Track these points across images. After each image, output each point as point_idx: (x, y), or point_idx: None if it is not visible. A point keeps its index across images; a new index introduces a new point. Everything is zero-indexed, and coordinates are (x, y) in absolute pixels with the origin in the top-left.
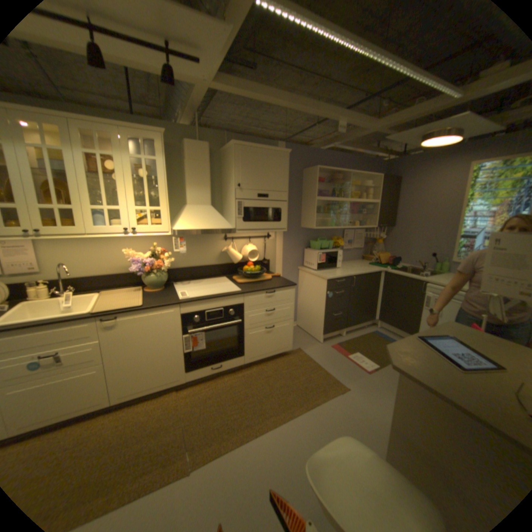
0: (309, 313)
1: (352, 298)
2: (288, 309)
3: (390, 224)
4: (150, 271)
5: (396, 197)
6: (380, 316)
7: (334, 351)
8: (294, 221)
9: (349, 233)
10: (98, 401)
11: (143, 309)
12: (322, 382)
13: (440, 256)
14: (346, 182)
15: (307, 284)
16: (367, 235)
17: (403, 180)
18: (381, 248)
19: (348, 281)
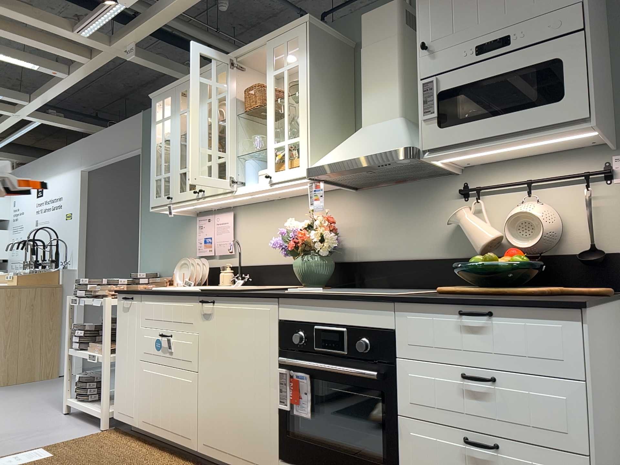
0: None
1: None
2: (561, 403)
3: None
4: (295, 250)
5: None
6: None
7: None
8: None
9: None
10: (188, 433)
11: (234, 294)
12: None
13: None
14: None
15: None
16: None
17: None
18: None
19: None
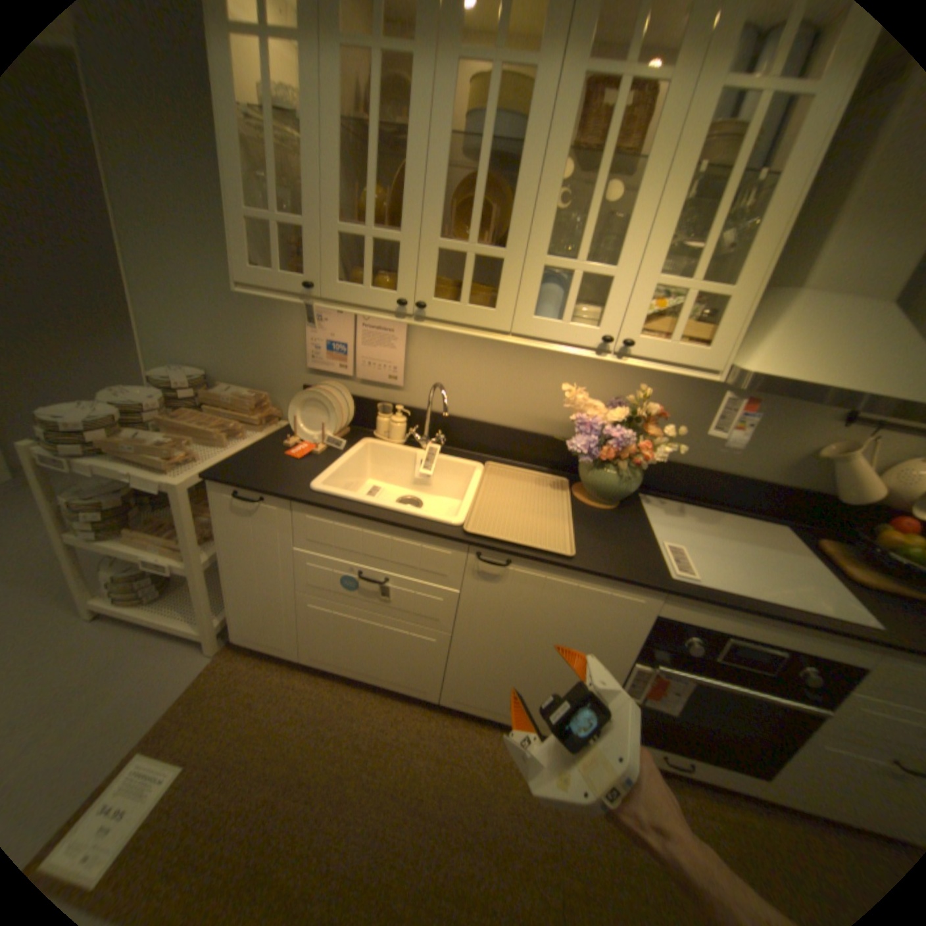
0: None
1: None
2: None
3: None
4: (610, 460)
5: None
6: None
7: None
8: None
9: None
10: (423, 687)
11: (574, 568)
12: None
13: None
14: None
15: None
16: None
17: None
18: None
19: None
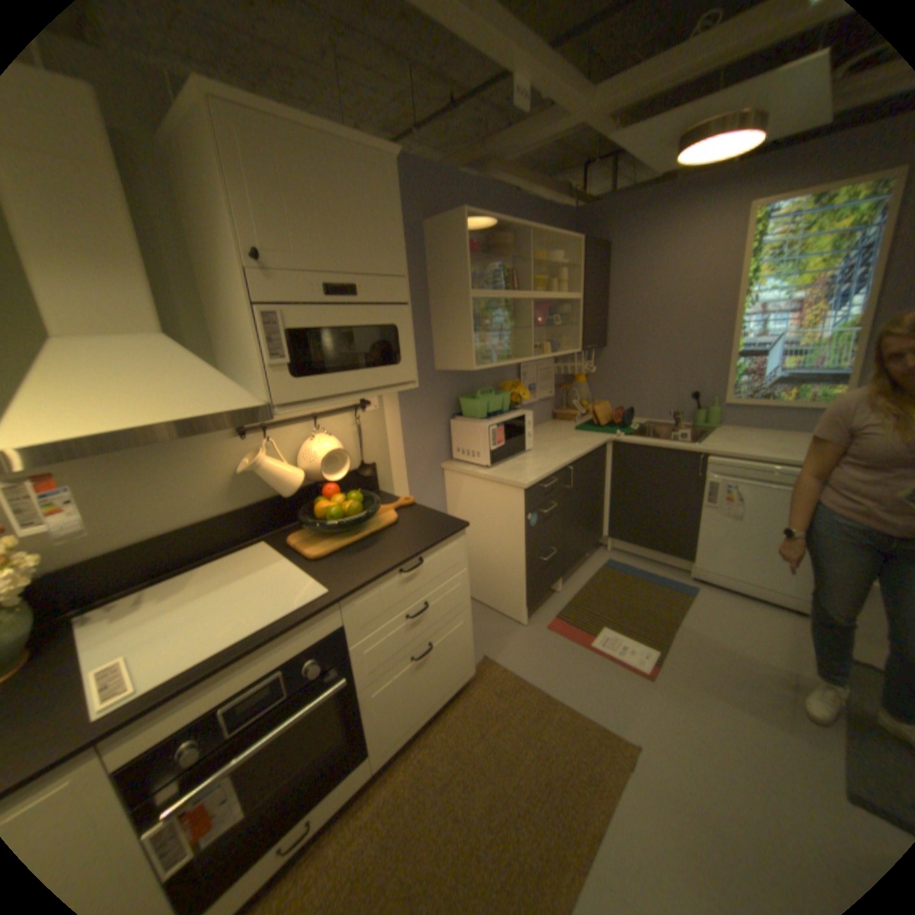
0: (483, 563)
1: (568, 512)
2: (457, 589)
3: (599, 342)
4: None
5: (605, 287)
6: (611, 529)
7: (558, 640)
8: (419, 355)
9: (529, 370)
10: None
11: None
12: (575, 749)
13: (699, 396)
14: (518, 253)
15: (471, 501)
16: (558, 370)
17: (613, 250)
18: (583, 391)
19: (559, 480)
